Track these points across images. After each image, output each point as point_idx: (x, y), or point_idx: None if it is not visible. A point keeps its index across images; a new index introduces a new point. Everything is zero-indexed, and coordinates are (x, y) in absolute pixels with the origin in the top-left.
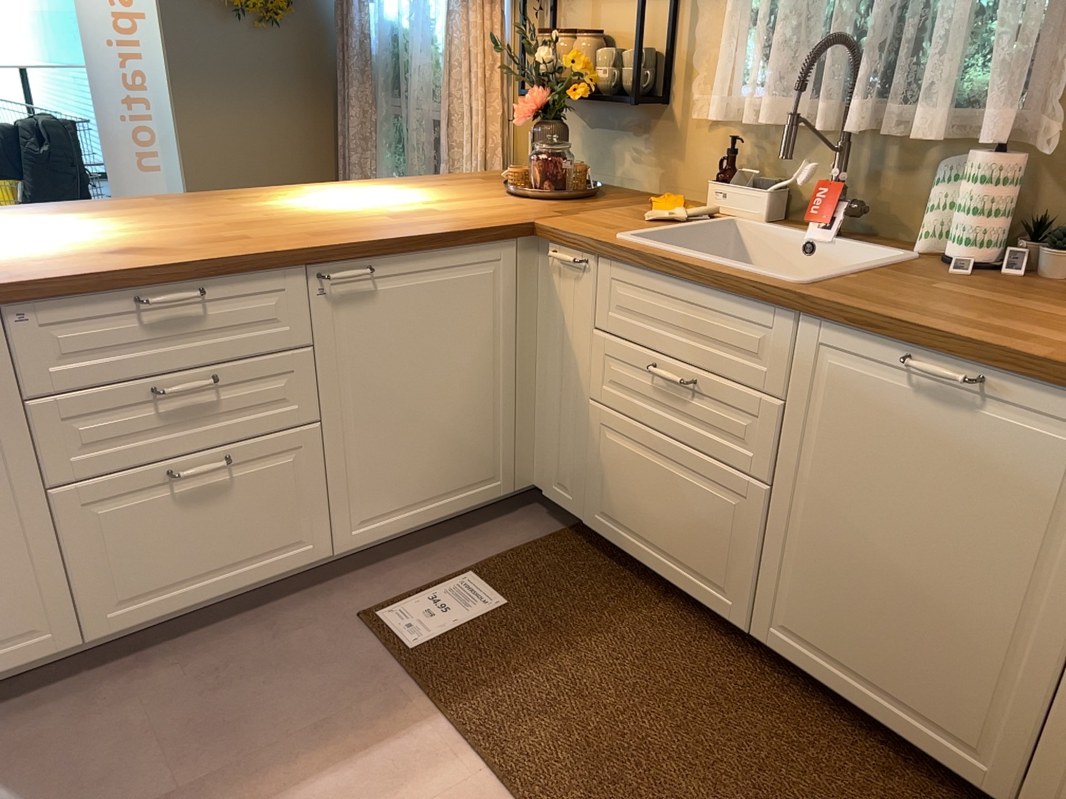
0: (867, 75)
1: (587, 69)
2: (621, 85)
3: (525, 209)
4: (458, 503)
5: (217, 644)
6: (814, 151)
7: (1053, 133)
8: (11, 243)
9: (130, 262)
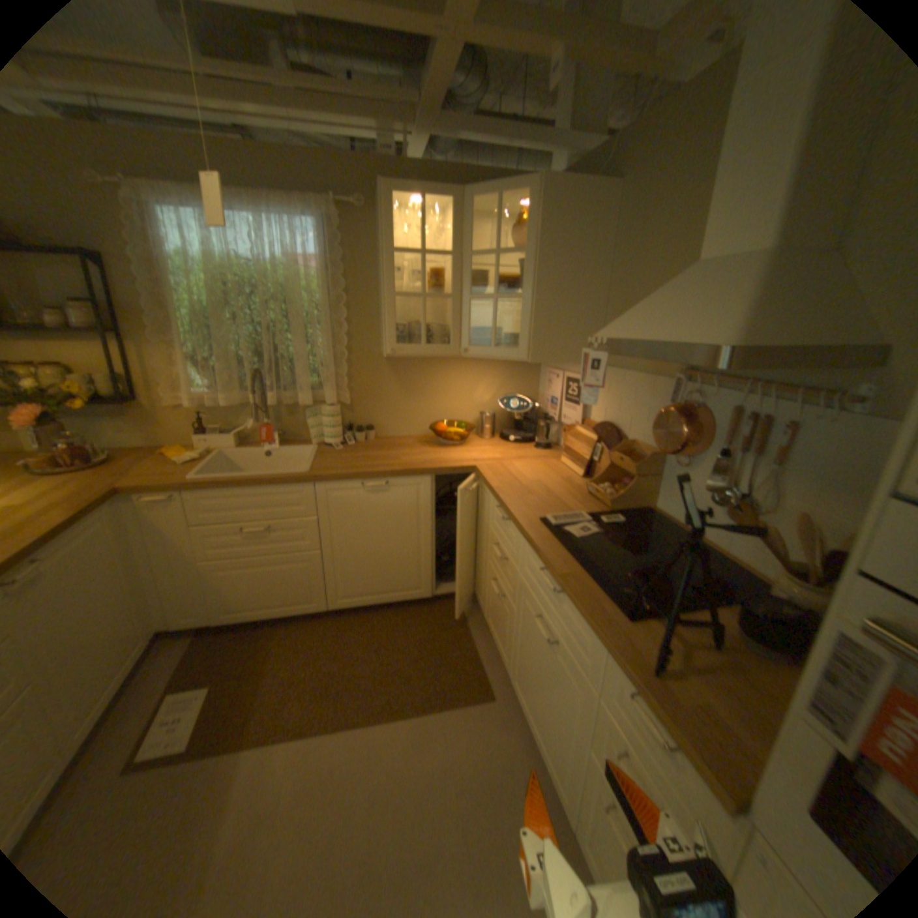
0: (271, 381)
1: (80, 388)
2: (95, 391)
3: (83, 481)
4: (126, 669)
5: None
6: (245, 411)
7: (347, 396)
8: None
9: None
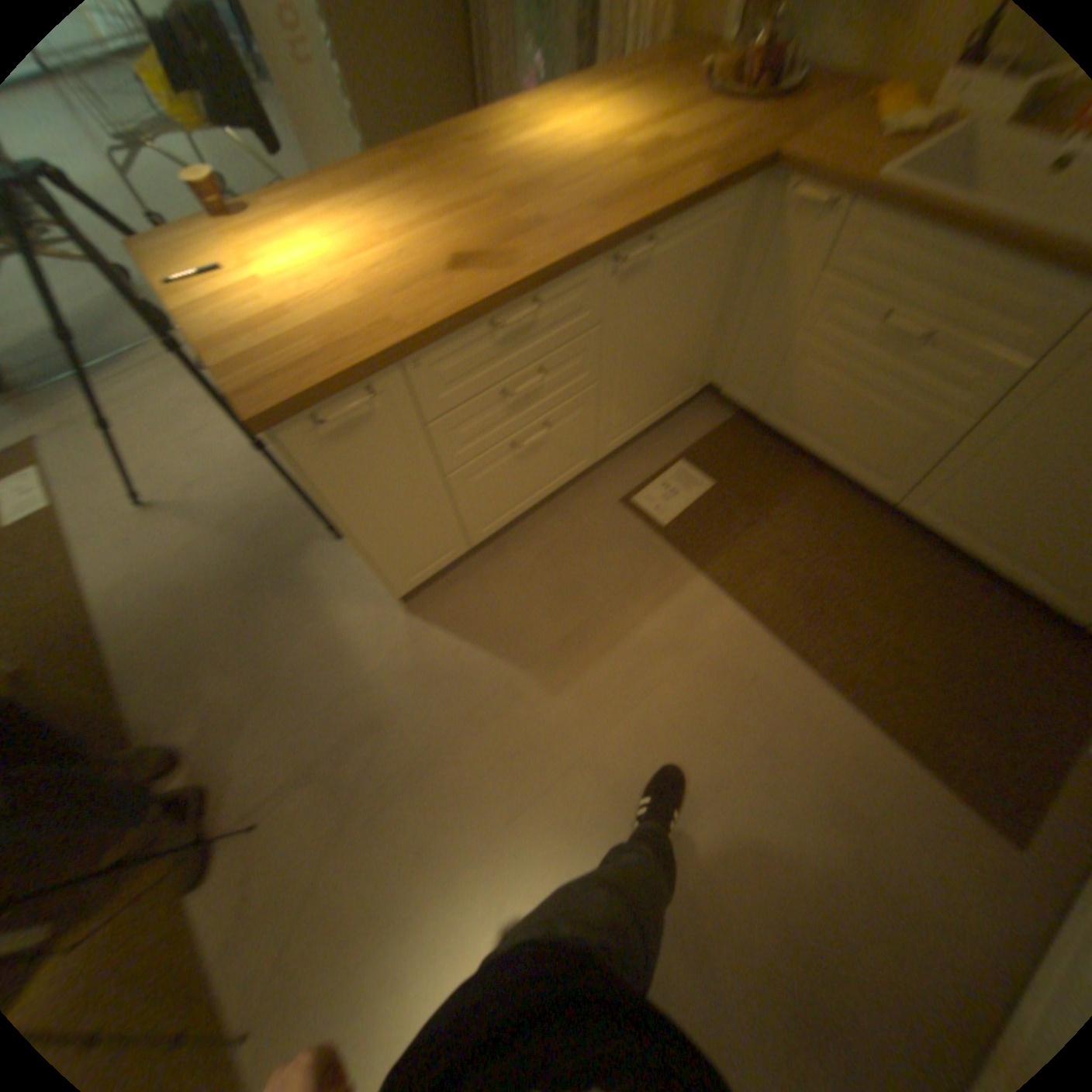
0: None
1: None
2: None
3: (750, 125)
4: (666, 411)
5: (537, 533)
6: None
7: None
8: (337, 262)
9: (473, 285)
